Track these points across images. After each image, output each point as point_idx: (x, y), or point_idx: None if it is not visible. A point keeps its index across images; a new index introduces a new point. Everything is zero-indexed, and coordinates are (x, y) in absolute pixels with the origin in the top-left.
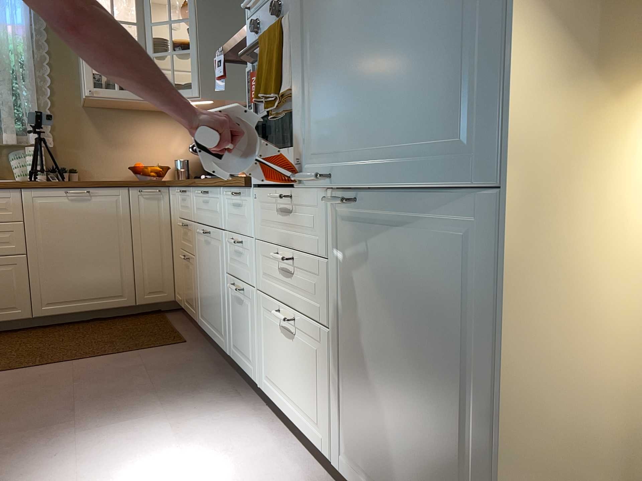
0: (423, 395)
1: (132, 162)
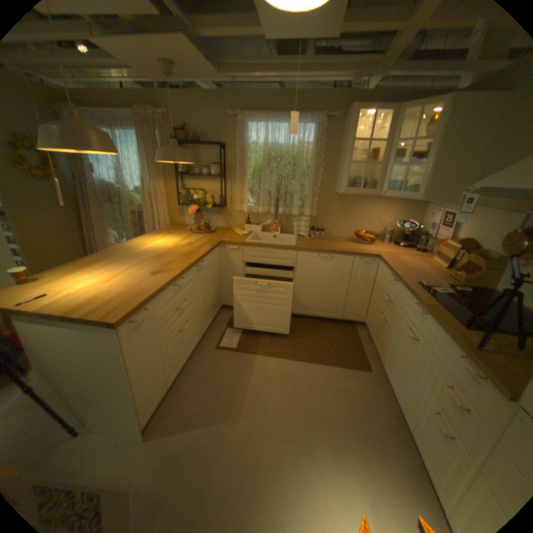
0: None
1: (355, 227)
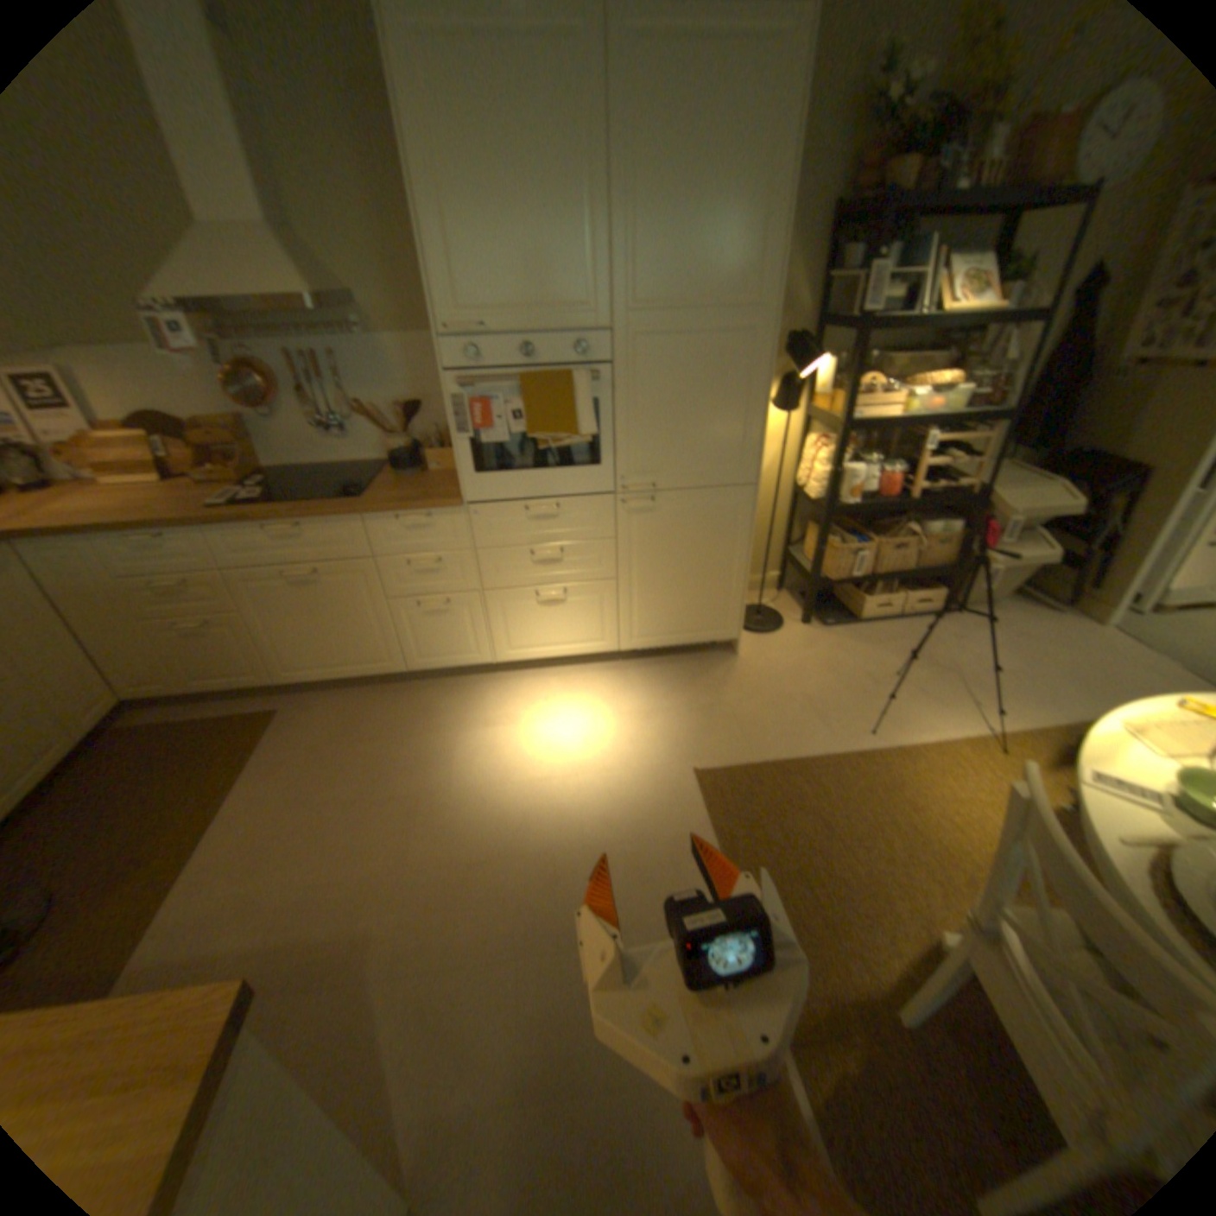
0: (699, 578)
1: None
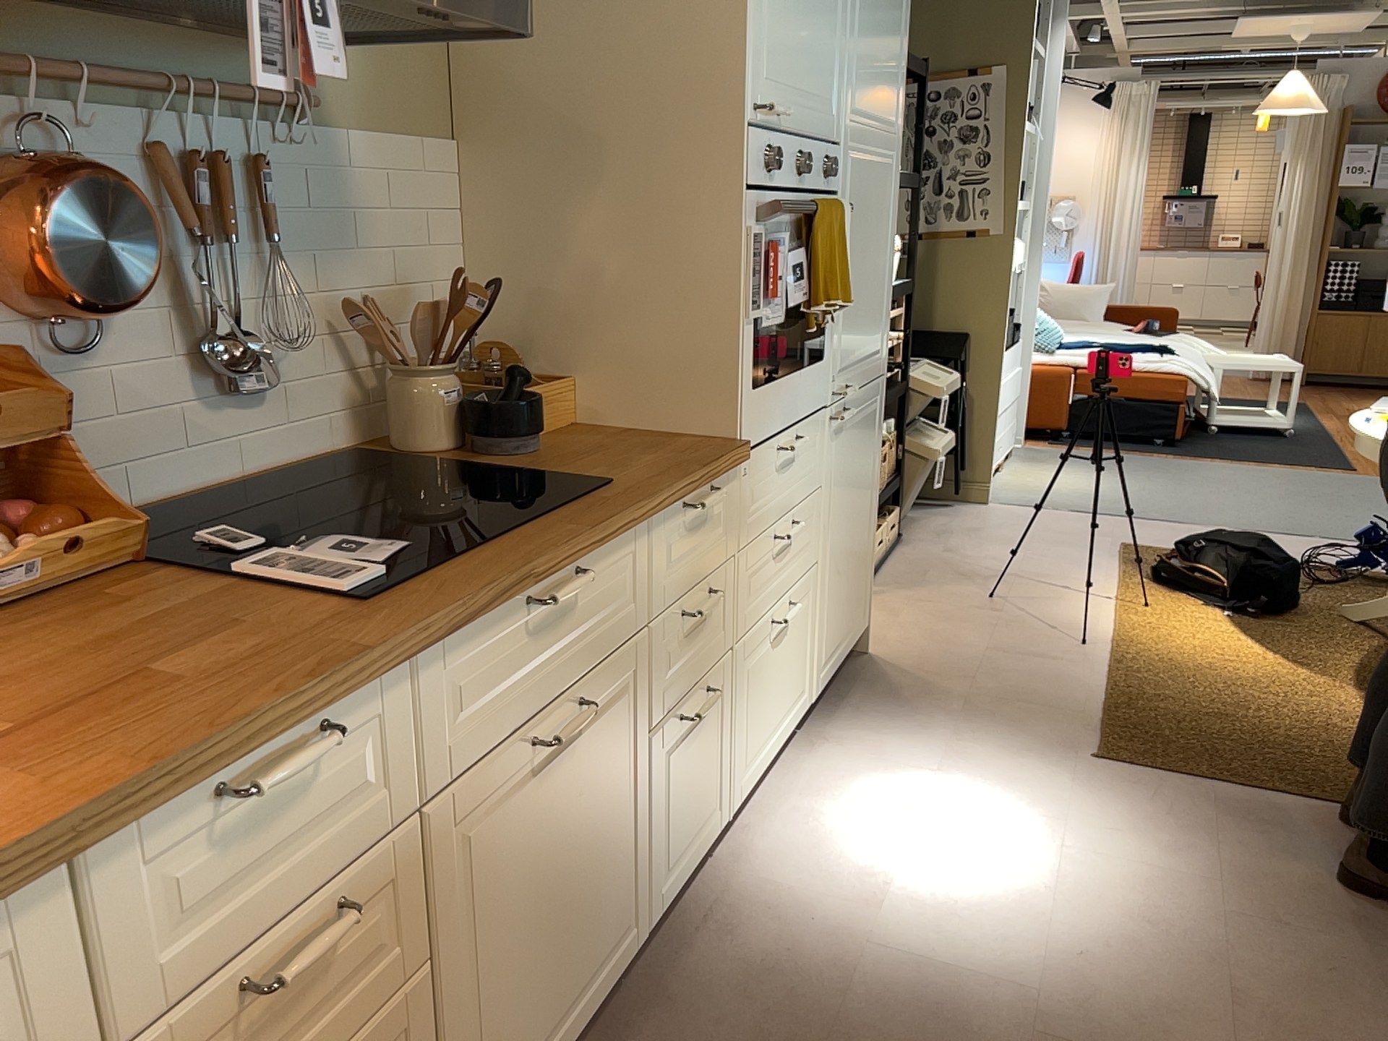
0: (859, 529)
1: None
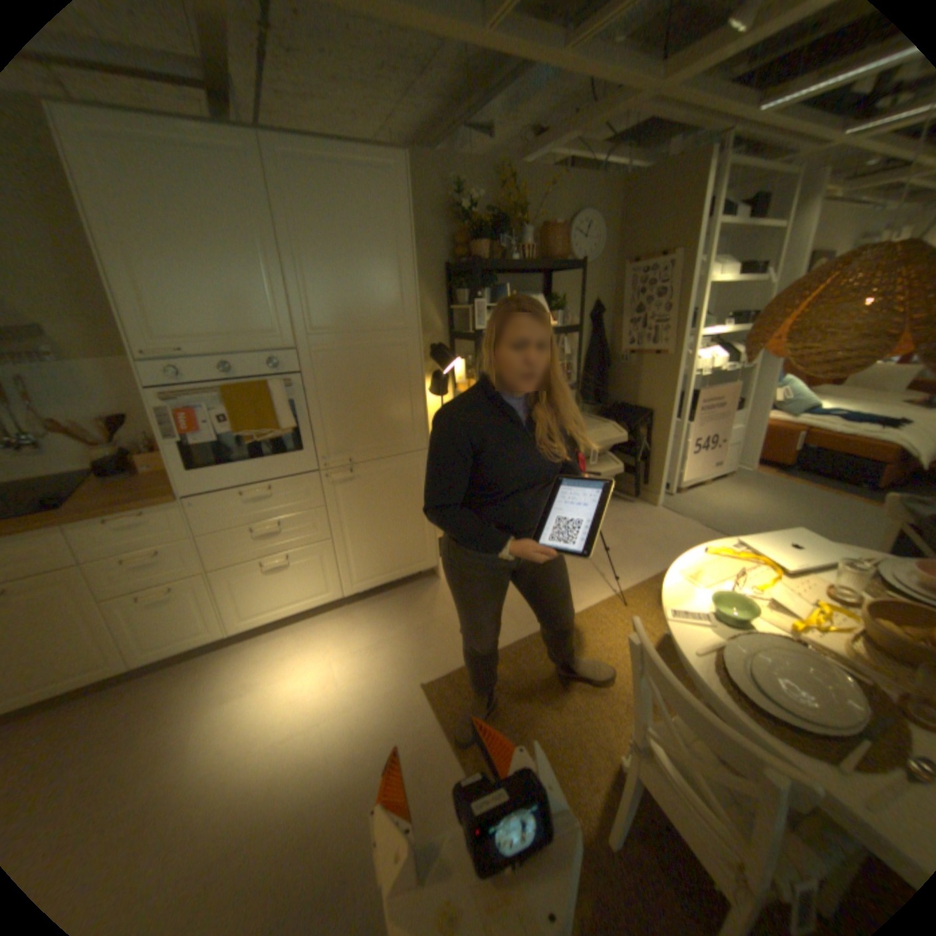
0: (398, 524)
1: None
